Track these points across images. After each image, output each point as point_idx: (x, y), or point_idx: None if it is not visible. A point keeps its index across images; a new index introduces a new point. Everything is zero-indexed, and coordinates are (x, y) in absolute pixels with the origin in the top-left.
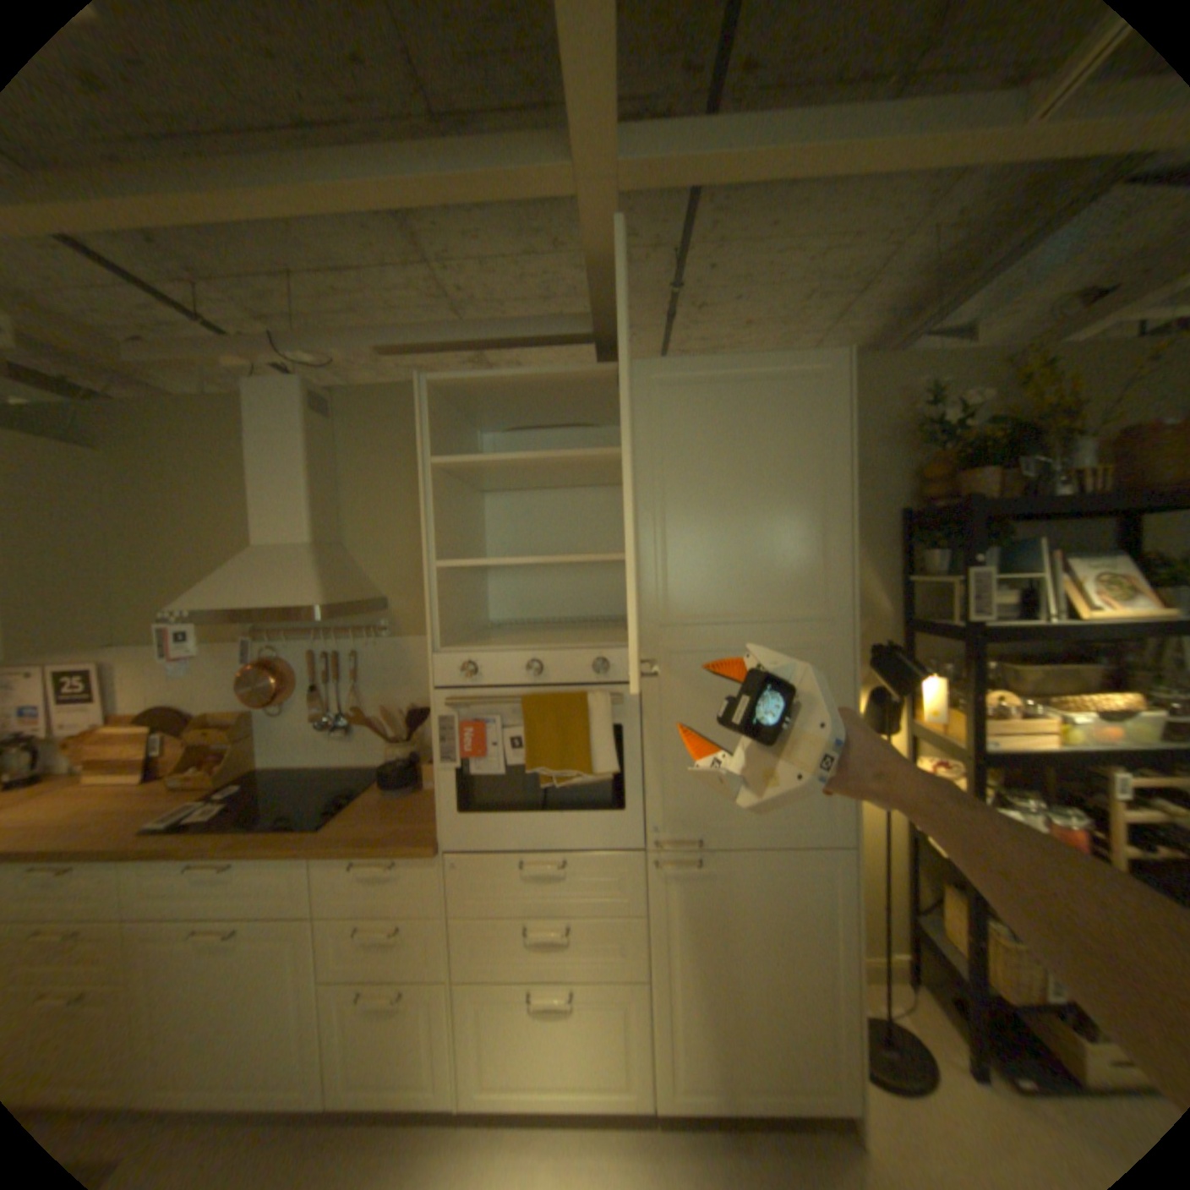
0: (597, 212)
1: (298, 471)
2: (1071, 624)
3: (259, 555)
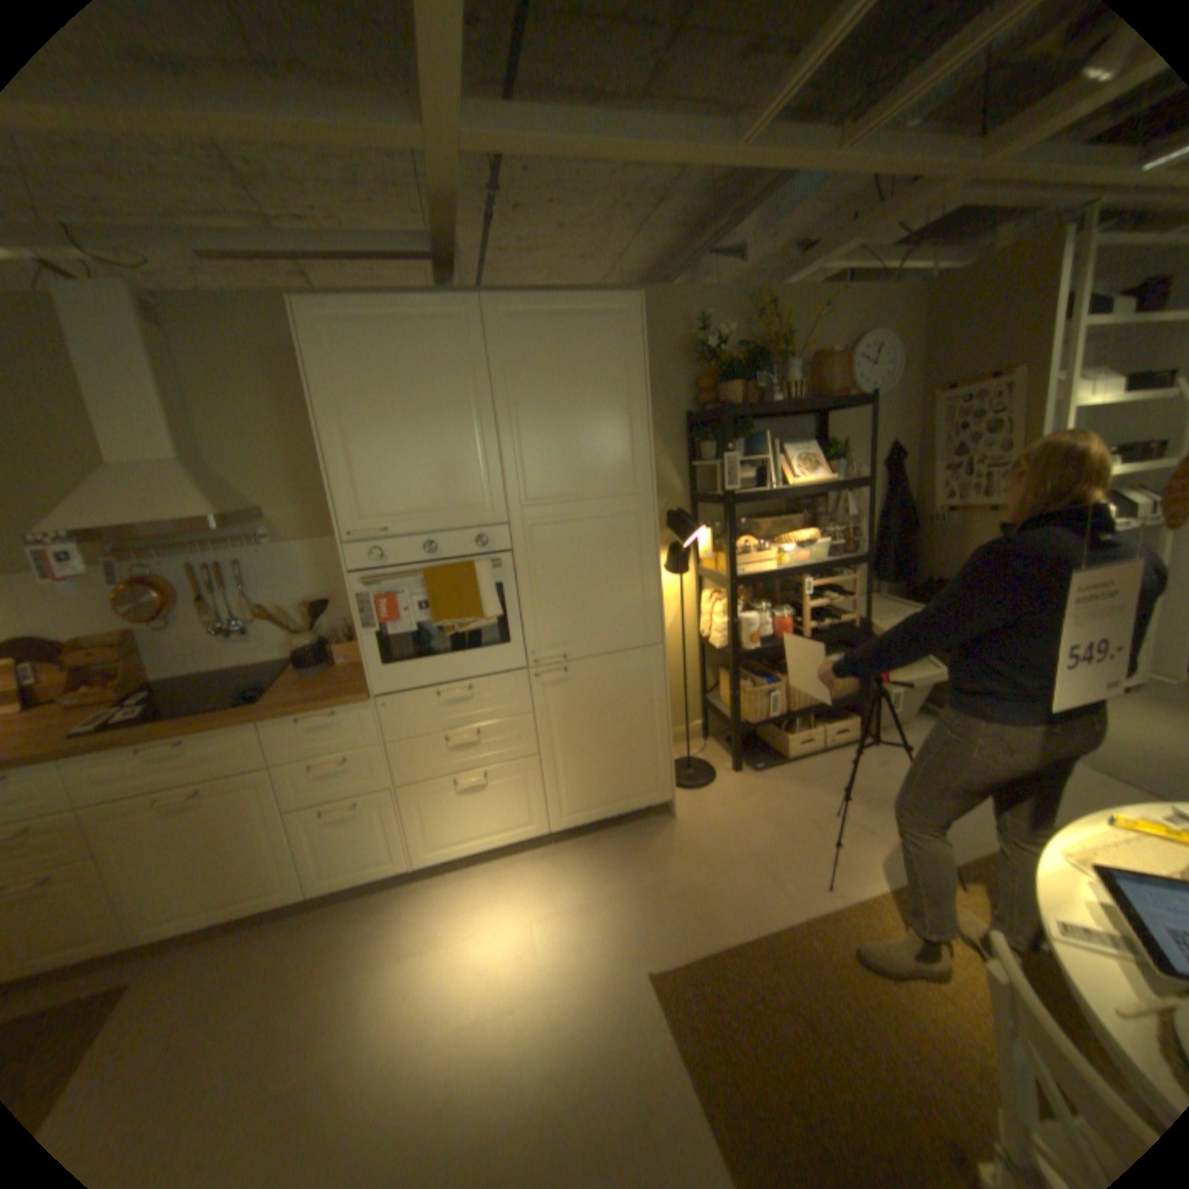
0: (441, 164)
1: (147, 384)
2: (781, 488)
3: (121, 472)
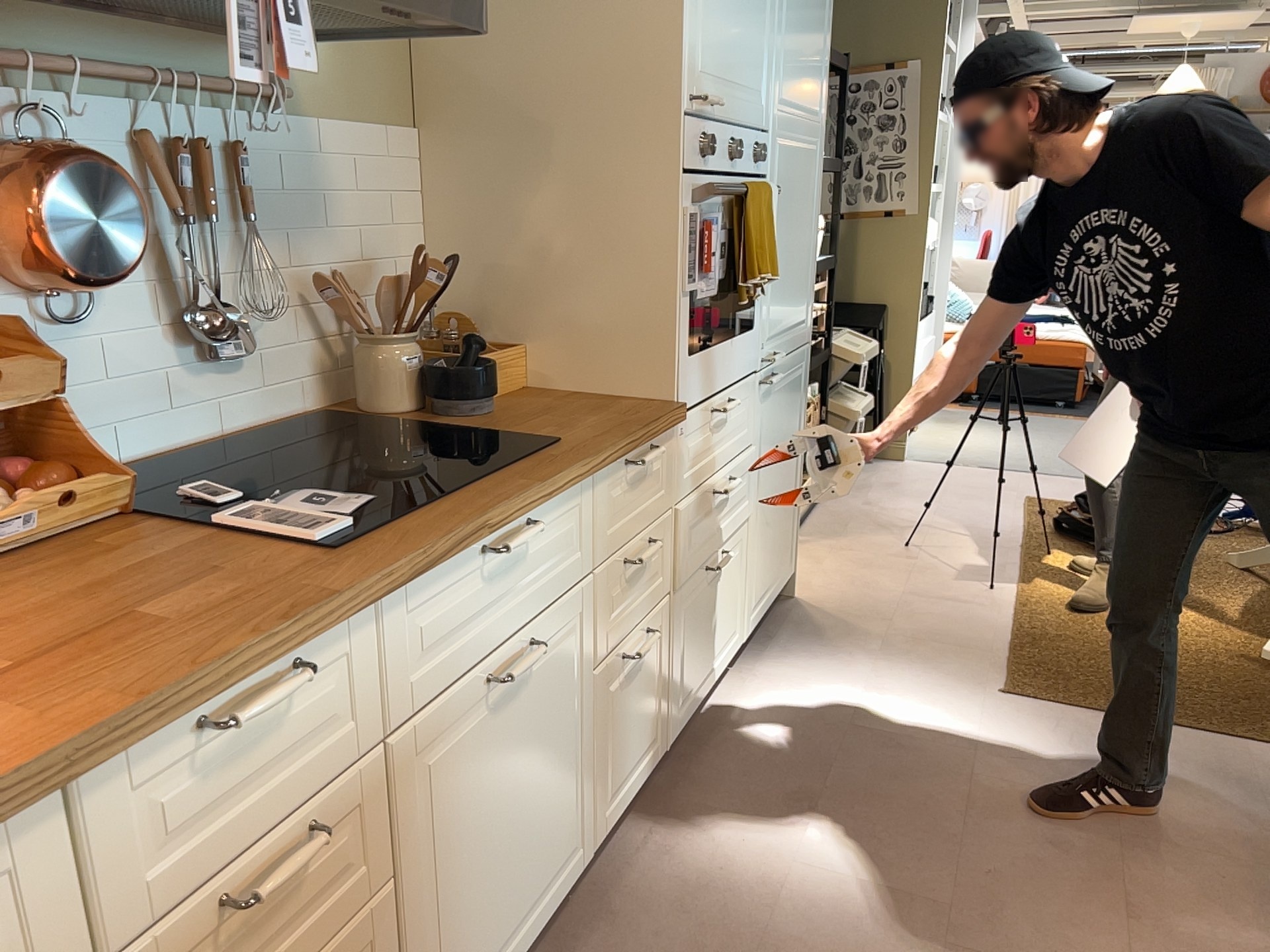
0: None
1: None
2: None
3: None
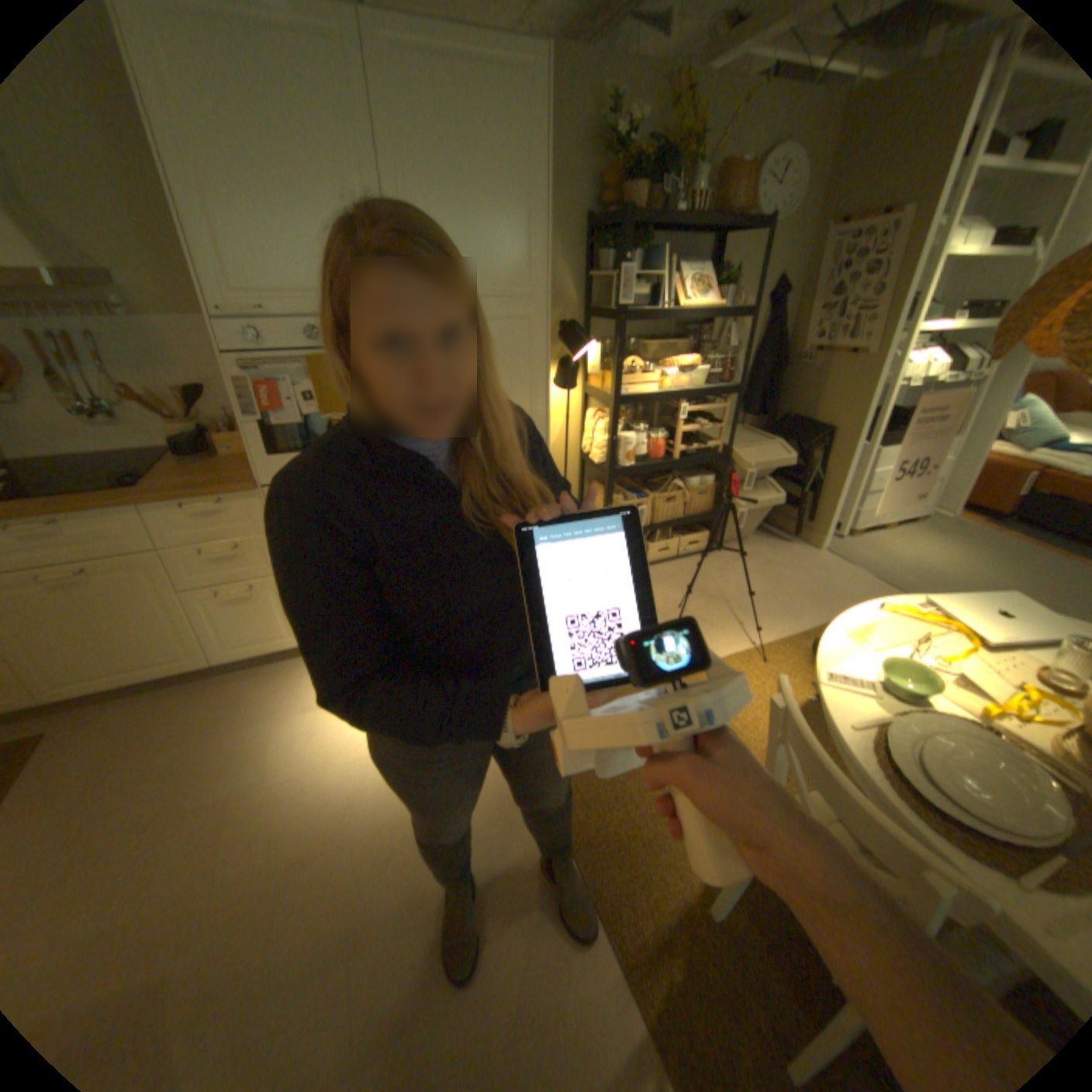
0: None
1: None
2: (672, 310)
3: None
